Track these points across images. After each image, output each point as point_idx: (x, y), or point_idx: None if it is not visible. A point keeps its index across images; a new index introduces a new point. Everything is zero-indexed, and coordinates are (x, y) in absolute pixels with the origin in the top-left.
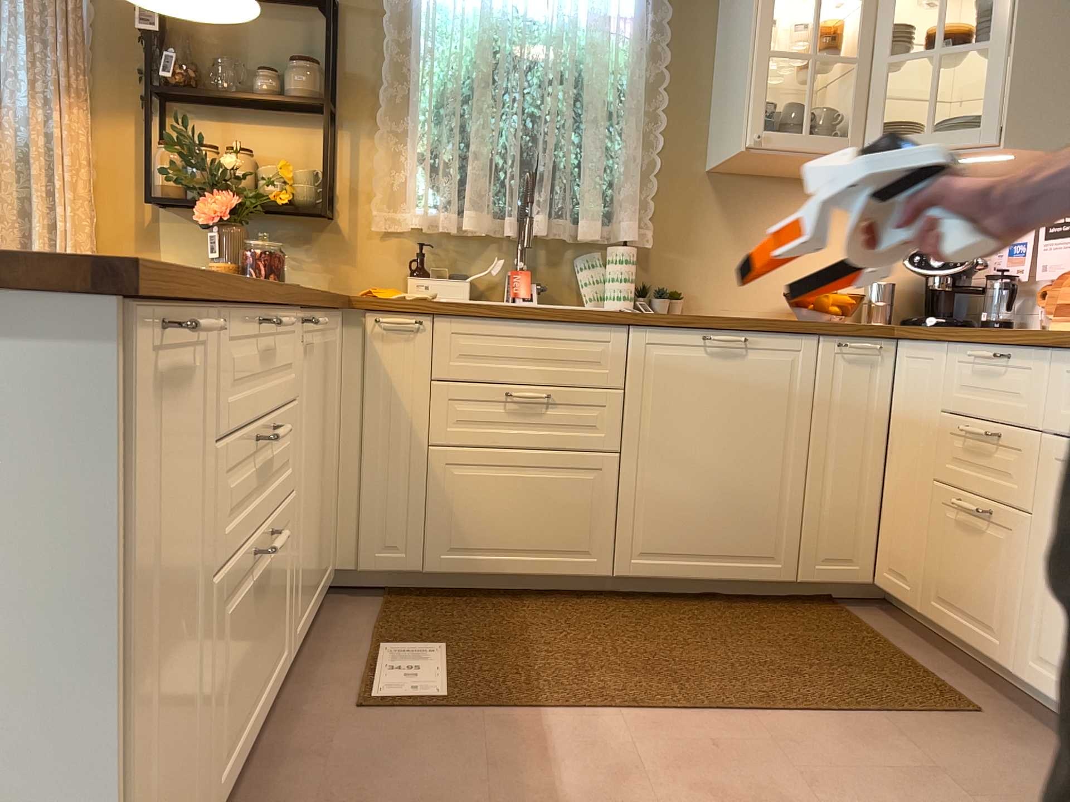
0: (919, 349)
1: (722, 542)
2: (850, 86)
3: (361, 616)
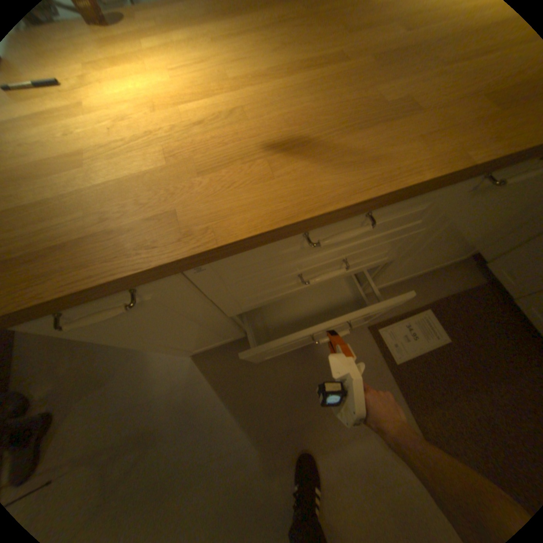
0: None
1: None
2: None
3: (458, 283)
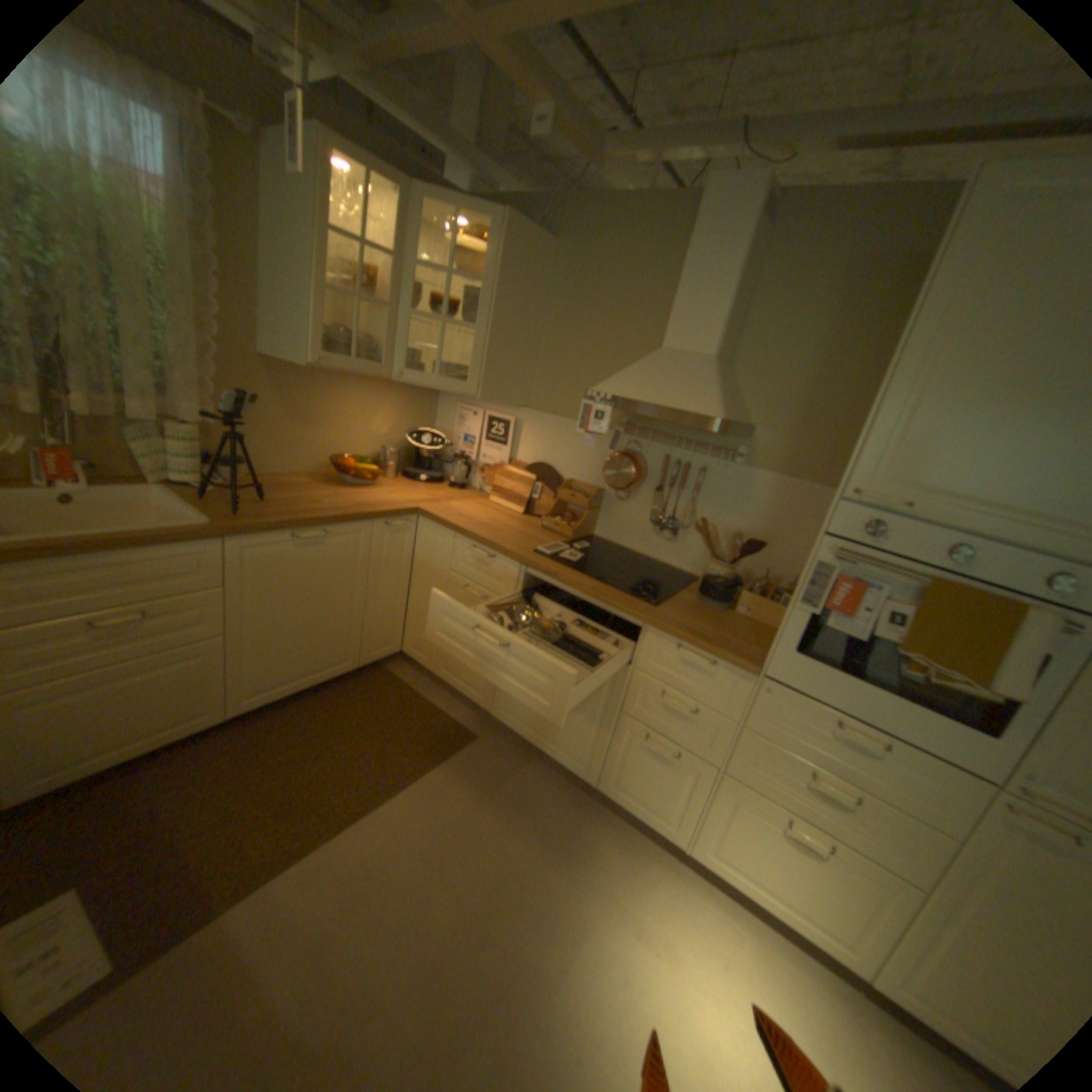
0: (433, 528)
1: (309, 667)
2: (378, 320)
3: None
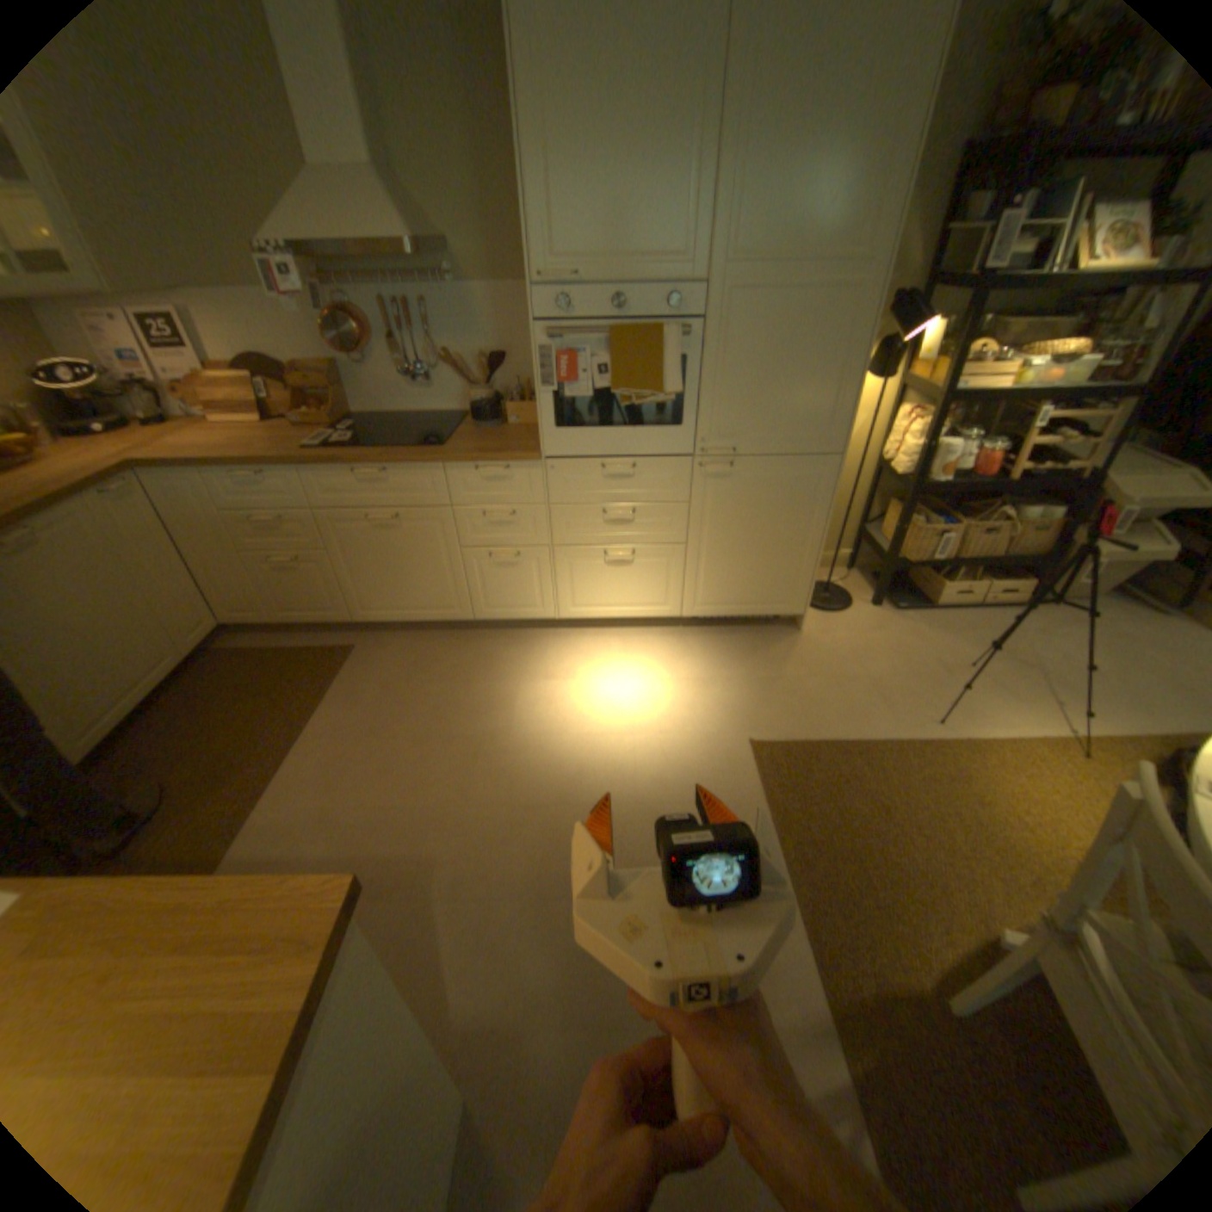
0: (163, 474)
1: (125, 679)
2: None
3: None
